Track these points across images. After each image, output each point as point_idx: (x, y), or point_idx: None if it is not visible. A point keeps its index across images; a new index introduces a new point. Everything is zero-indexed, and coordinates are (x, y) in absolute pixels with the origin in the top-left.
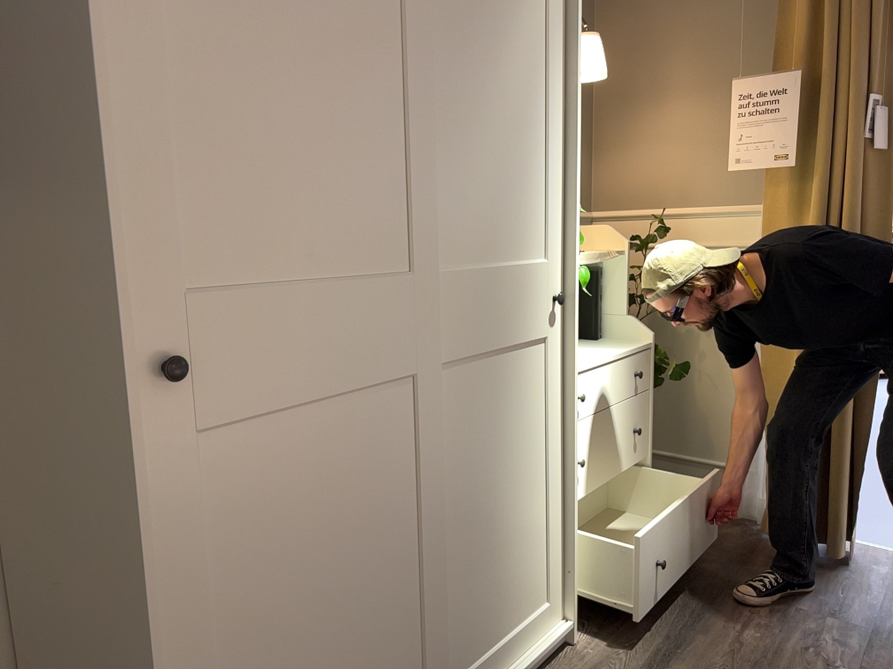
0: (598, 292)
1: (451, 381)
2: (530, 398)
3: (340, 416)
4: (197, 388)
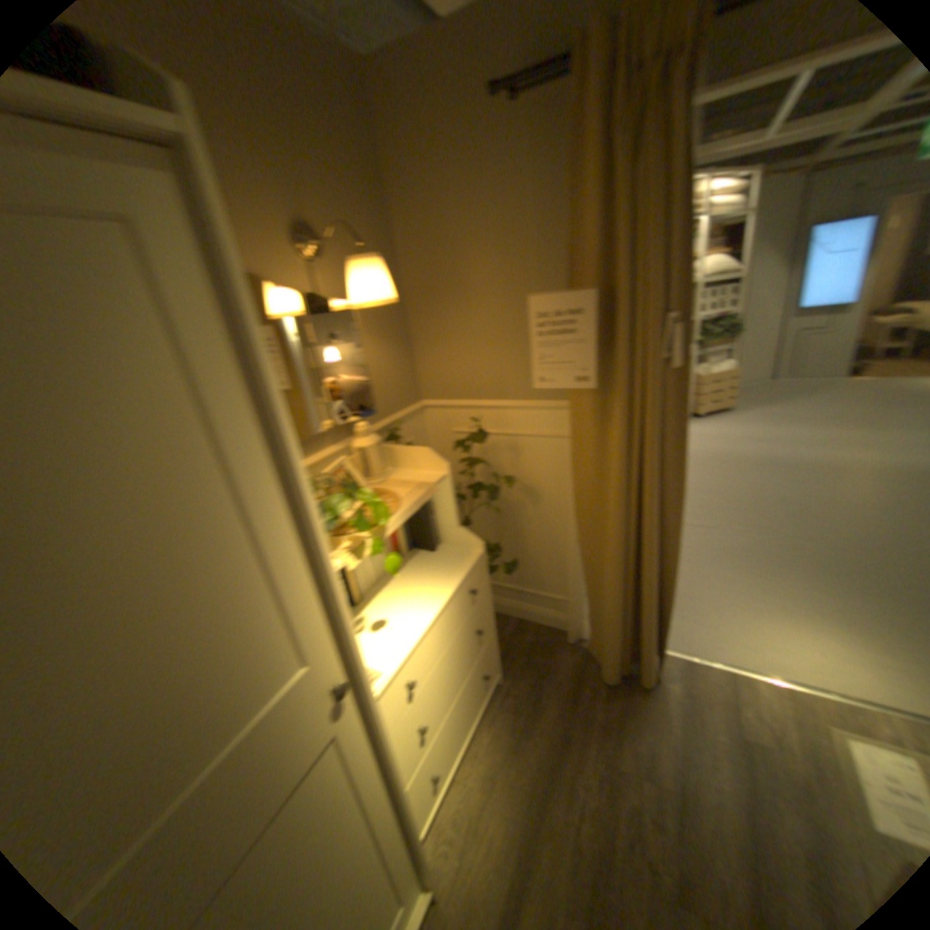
0: (434, 506)
1: None
2: (329, 813)
3: None
4: None
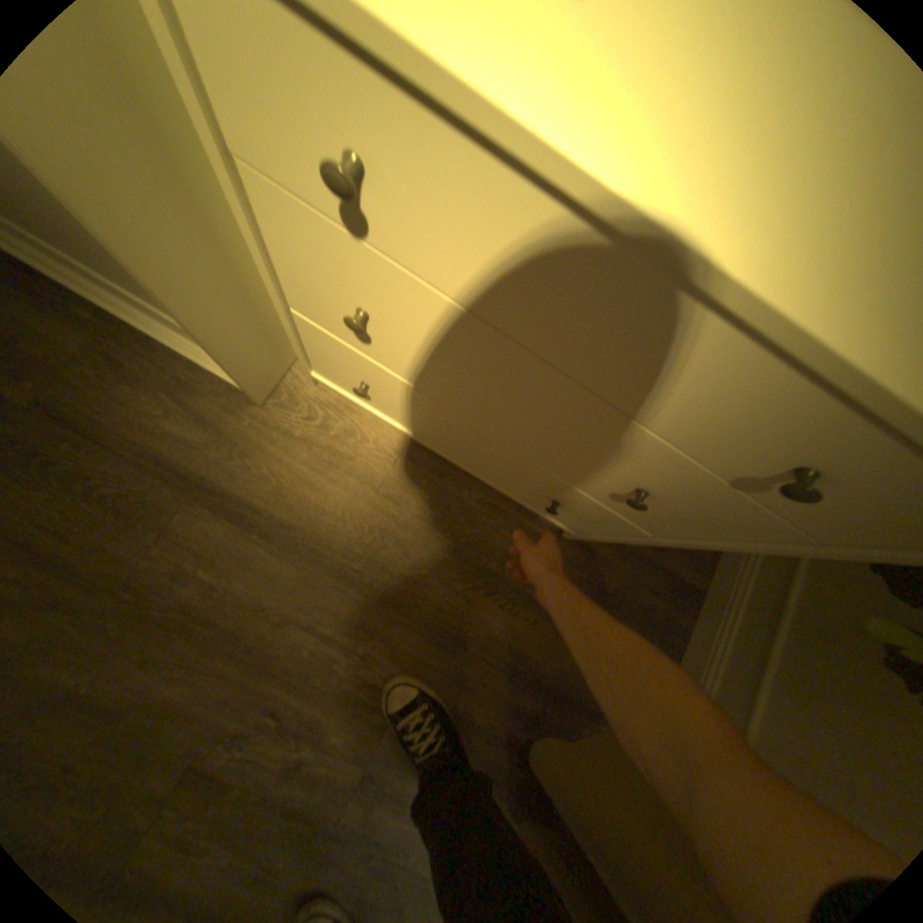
0: None
1: None
2: None
3: None
4: None
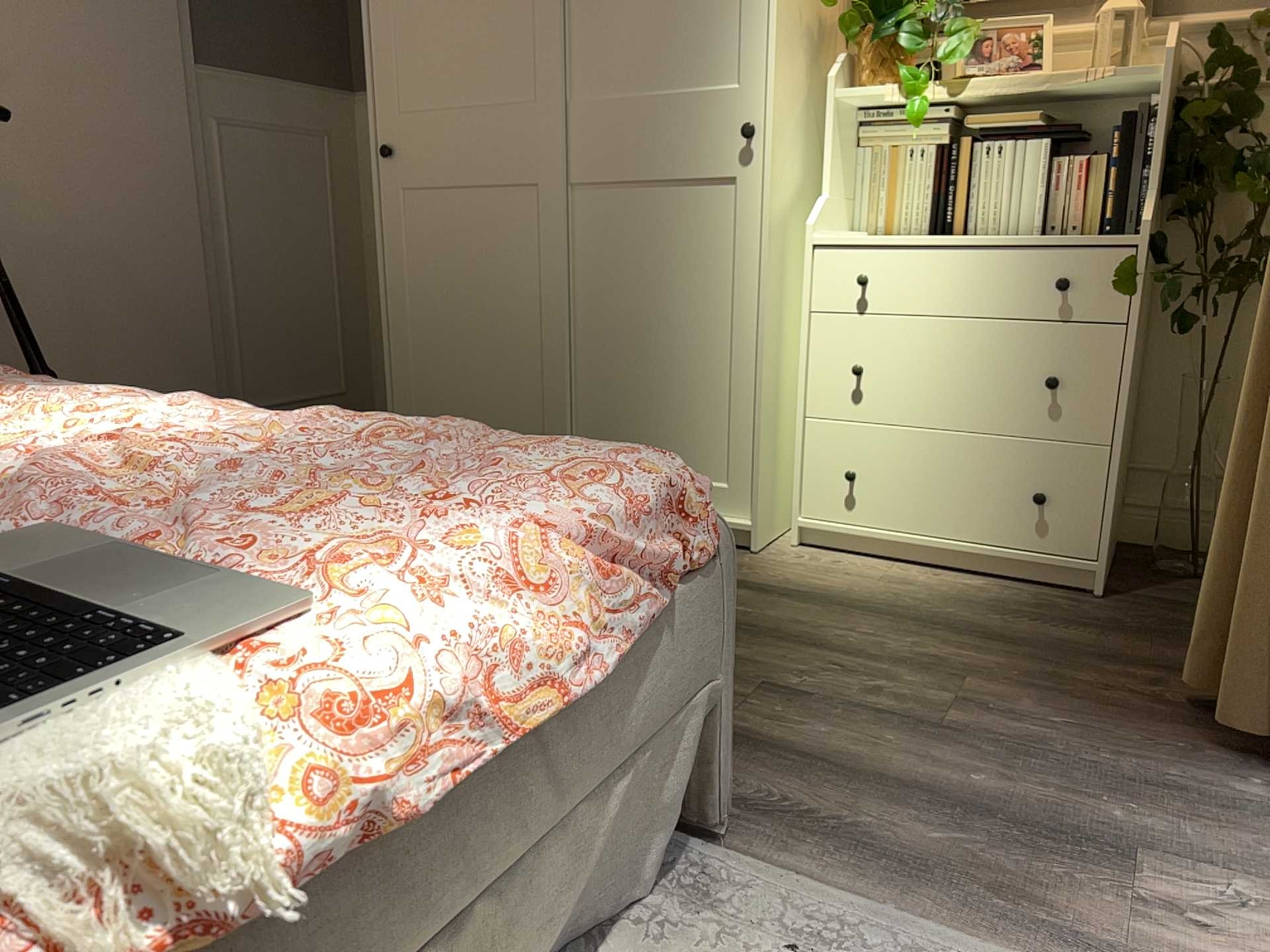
0: (1150, 149)
1: (589, 202)
2: (707, 245)
3: (475, 203)
4: (395, 166)
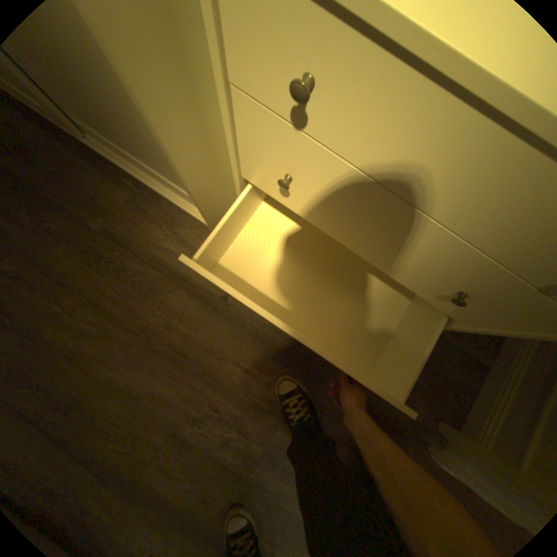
0: None
1: None
2: None
3: None
4: None
